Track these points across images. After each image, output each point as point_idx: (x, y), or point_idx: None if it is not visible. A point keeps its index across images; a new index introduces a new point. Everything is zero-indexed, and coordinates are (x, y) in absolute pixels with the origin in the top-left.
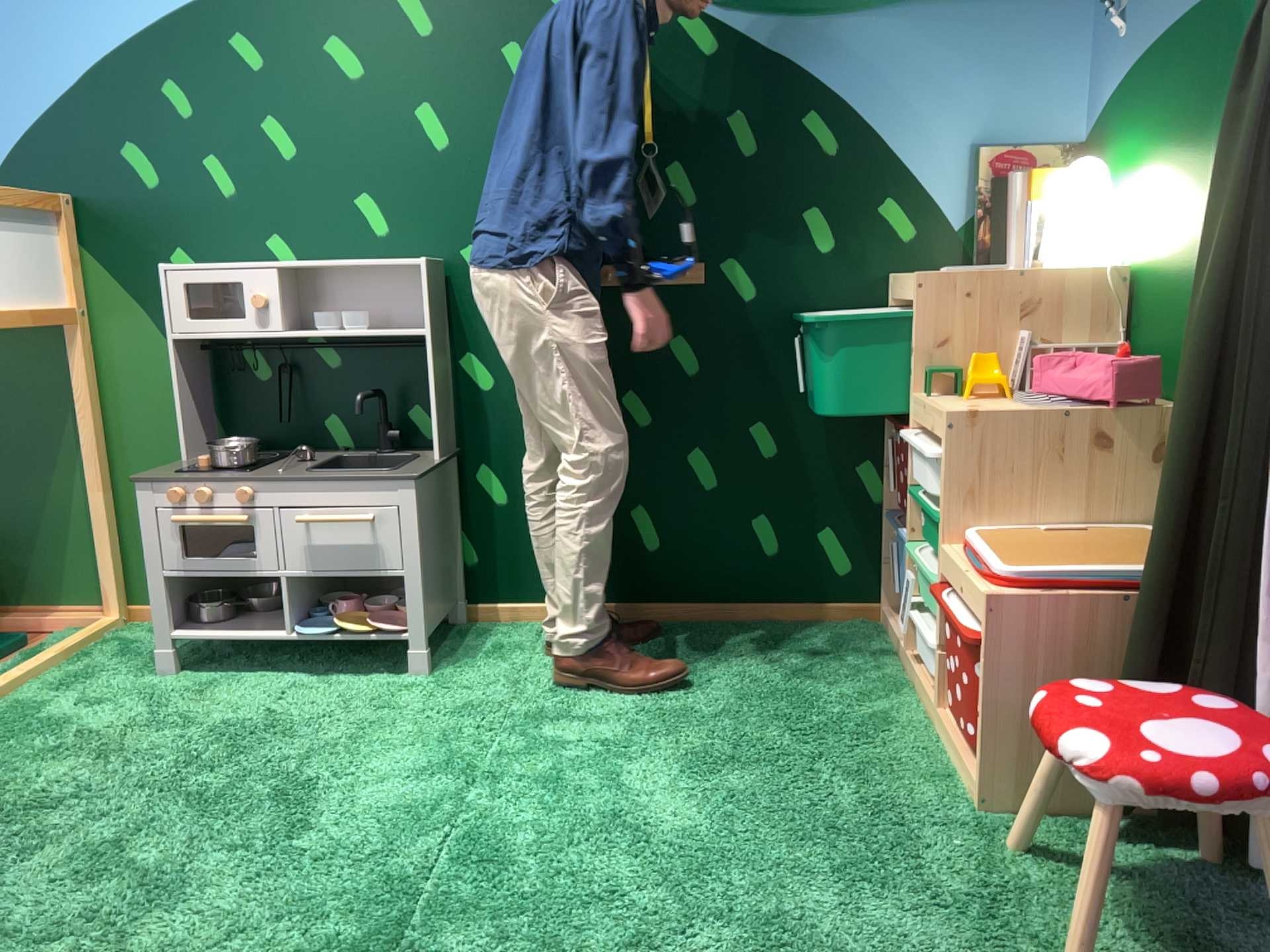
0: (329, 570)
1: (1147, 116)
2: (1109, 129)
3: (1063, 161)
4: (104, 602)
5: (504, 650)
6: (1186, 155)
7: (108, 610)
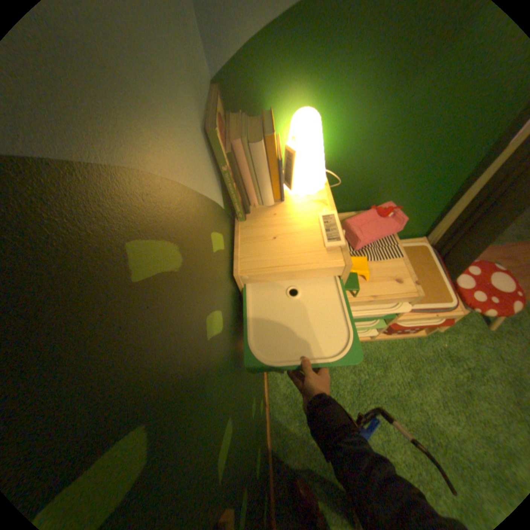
0: None
1: (334, 57)
2: (267, 67)
3: (223, 103)
4: None
5: None
6: (389, 93)
7: None
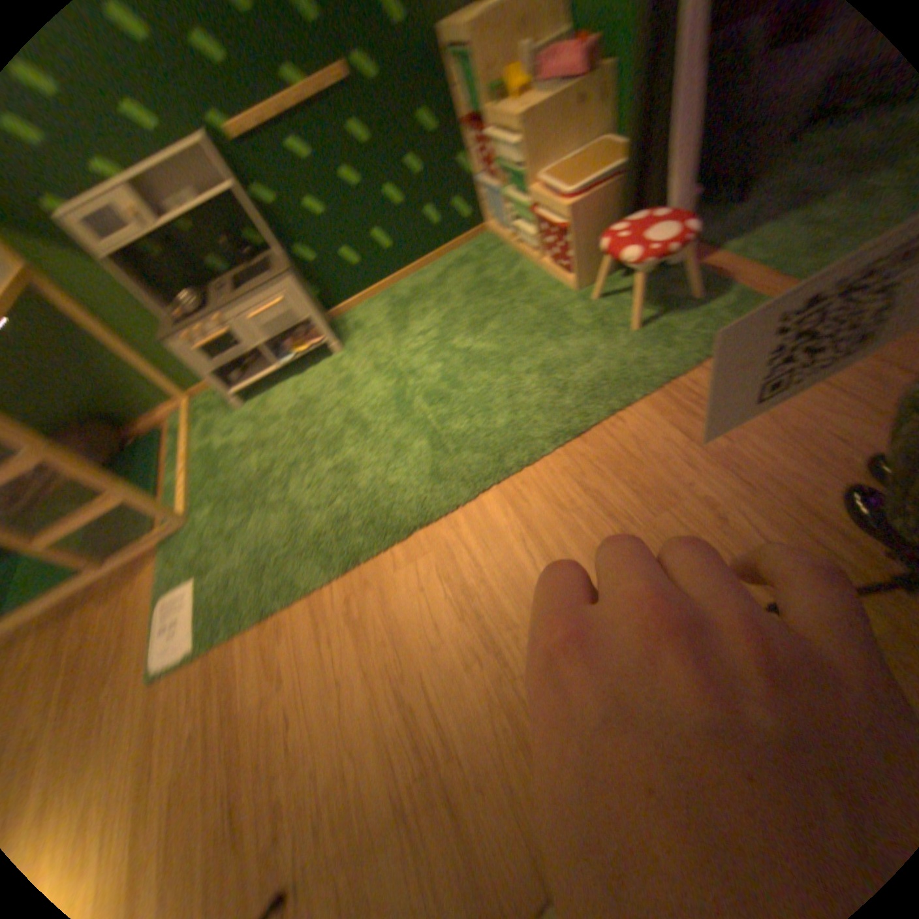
0: (273, 333)
1: None
2: None
3: None
4: (169, 400)
5: (356, 325)
6: None
7: (175, 402)
